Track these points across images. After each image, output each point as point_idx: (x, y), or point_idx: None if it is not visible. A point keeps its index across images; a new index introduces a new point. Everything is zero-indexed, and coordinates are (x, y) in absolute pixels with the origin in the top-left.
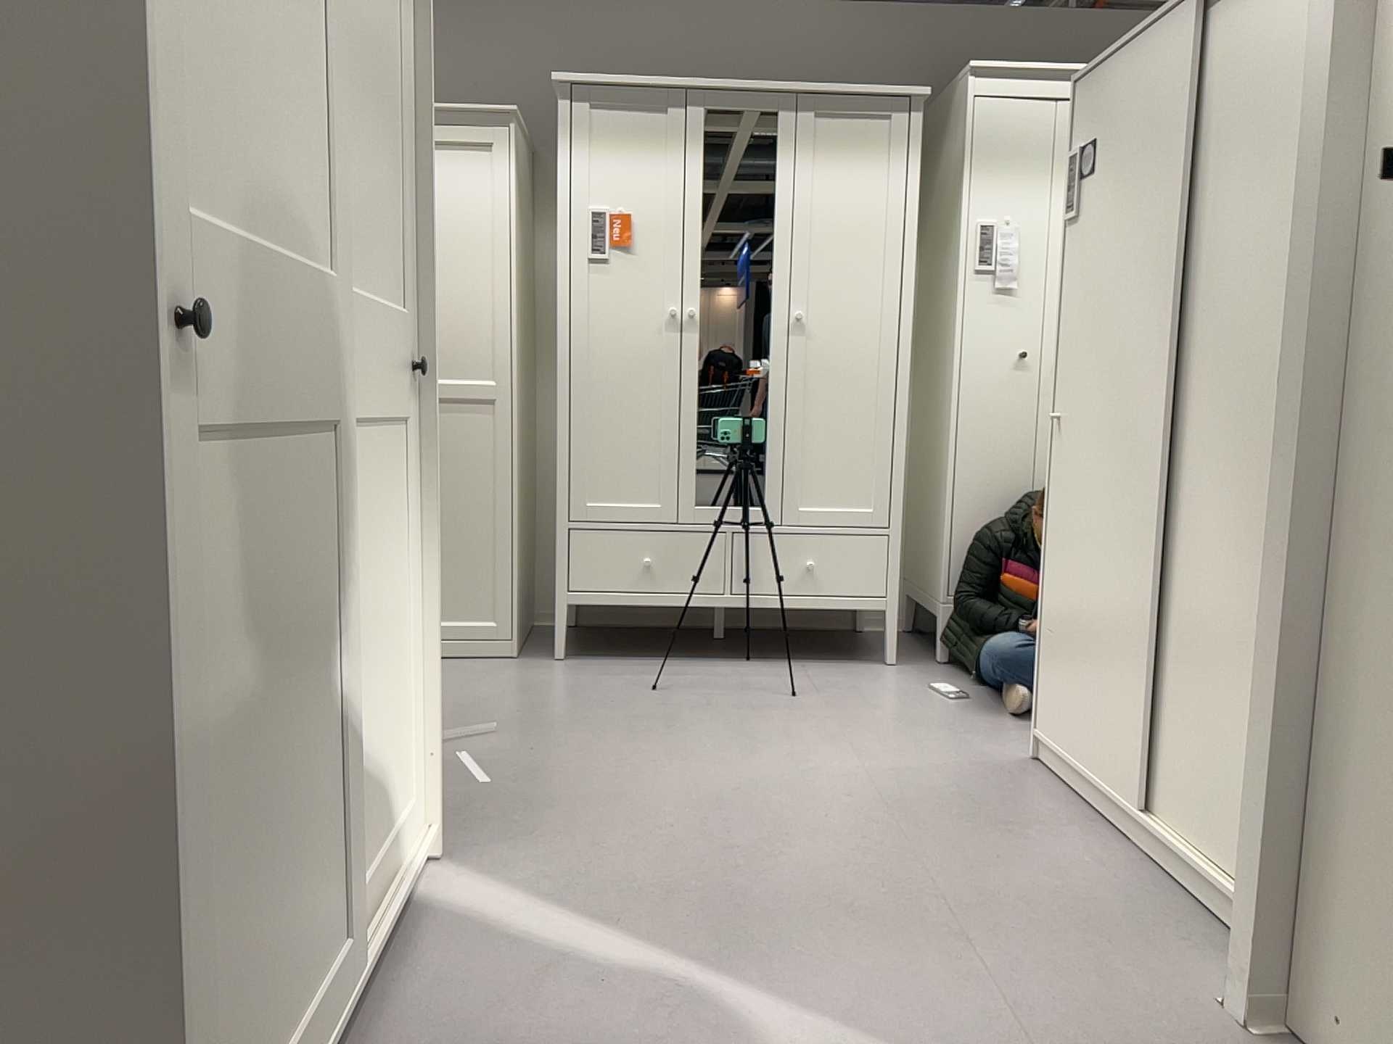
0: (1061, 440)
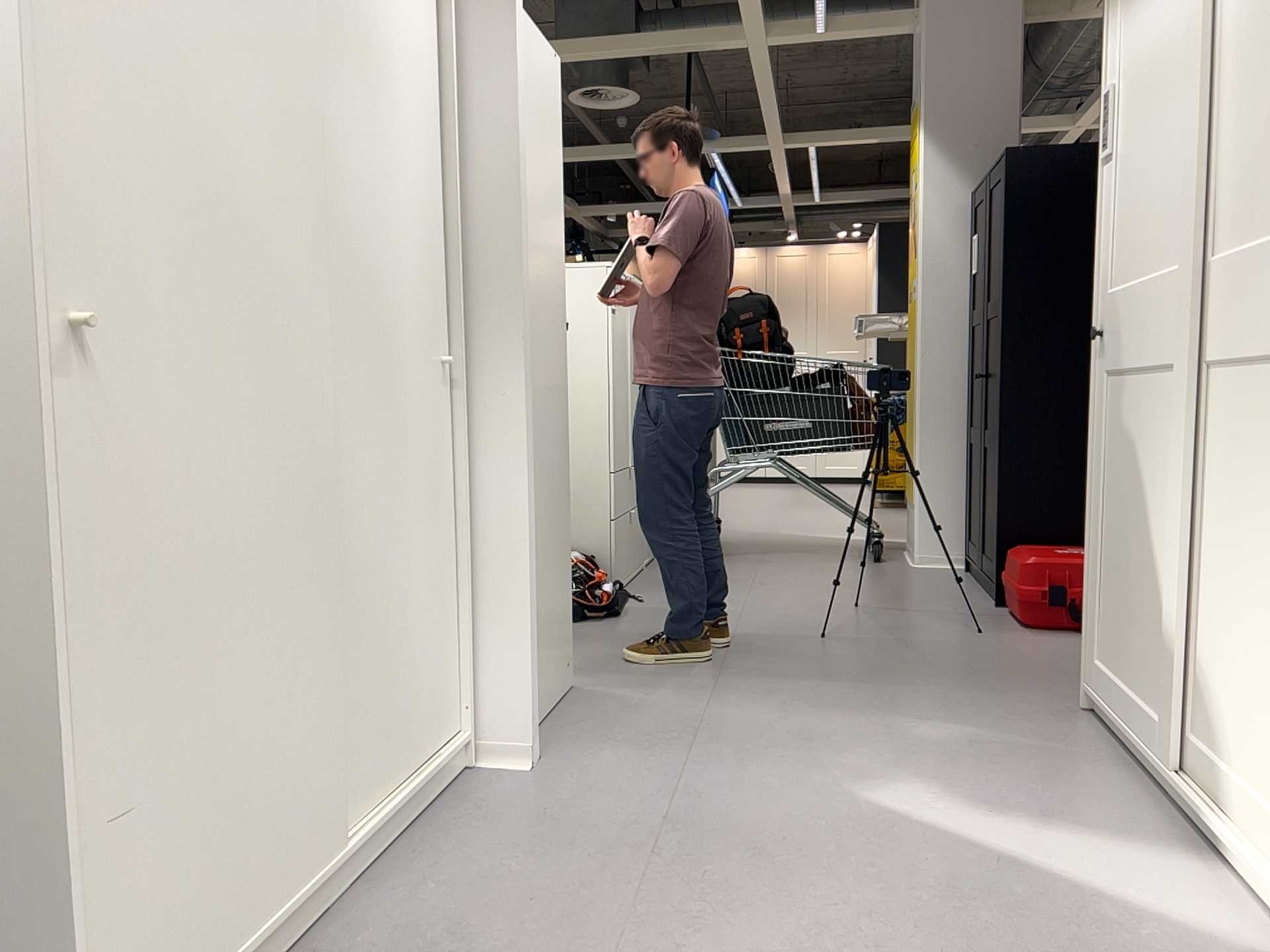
0: (88, 376)
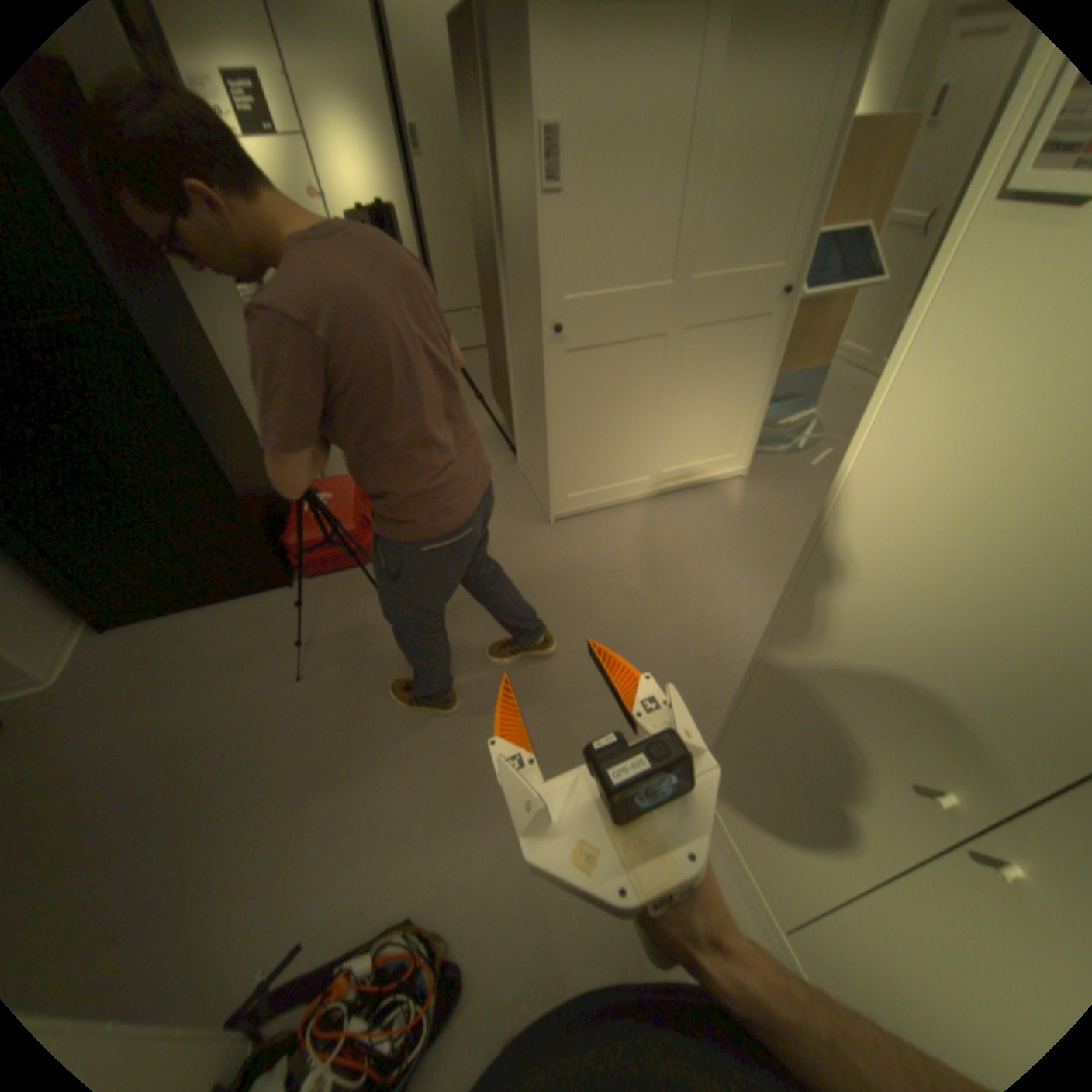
0: None
